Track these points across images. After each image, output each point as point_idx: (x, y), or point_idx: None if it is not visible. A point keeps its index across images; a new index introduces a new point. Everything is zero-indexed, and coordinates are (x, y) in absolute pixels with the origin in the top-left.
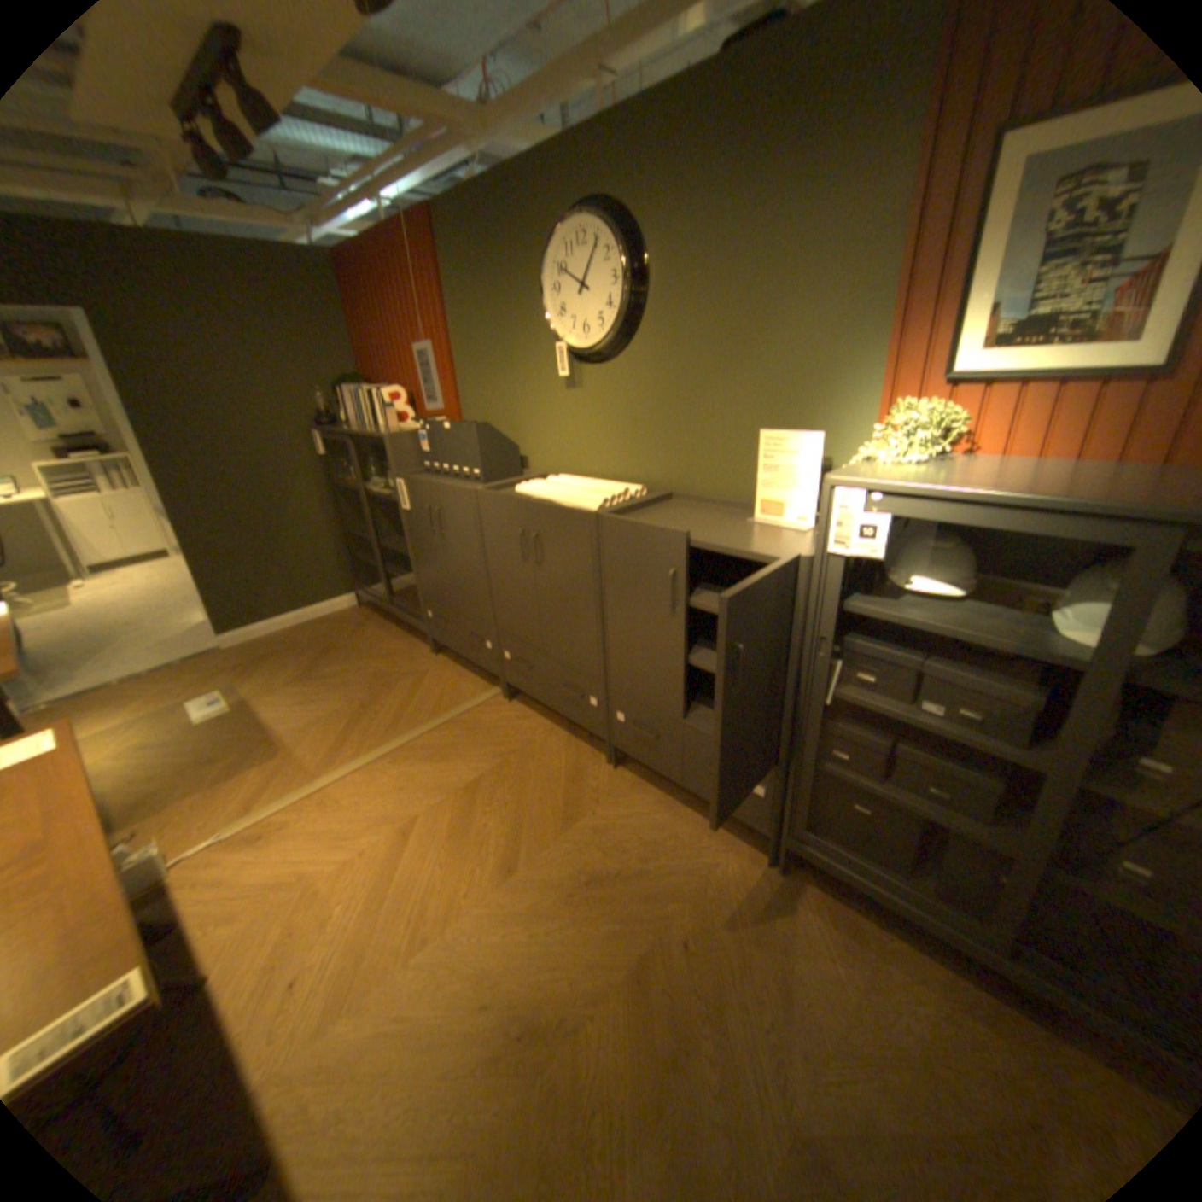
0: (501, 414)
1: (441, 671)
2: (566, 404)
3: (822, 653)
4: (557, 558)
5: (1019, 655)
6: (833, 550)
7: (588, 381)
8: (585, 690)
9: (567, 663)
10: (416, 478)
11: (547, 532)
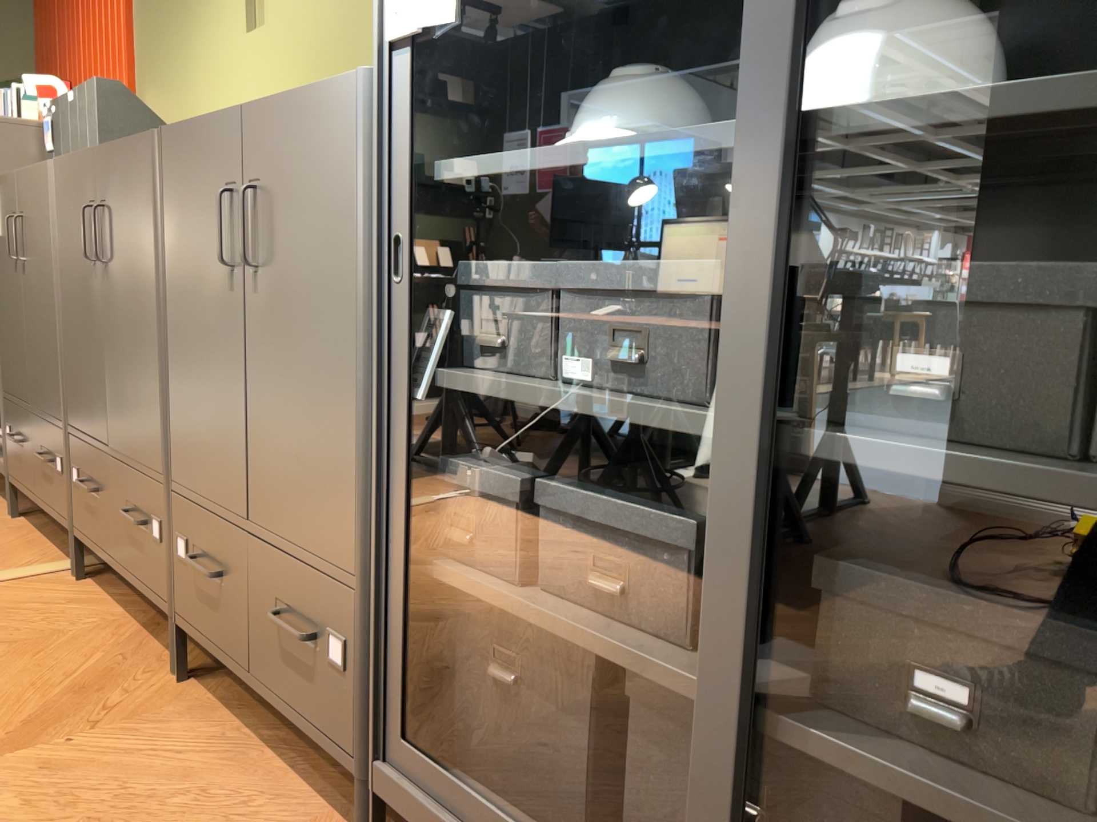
0: (177, 102)
1: (1, 536)
2: (246, 60)
3: (401, 271)
4: (122, 240)
5: (672, 152)
6: (395, 30)
7: (270, 12)
8: (148, 508)
9: (130, 457)
10: (7, 175)
11: (113, 196)
